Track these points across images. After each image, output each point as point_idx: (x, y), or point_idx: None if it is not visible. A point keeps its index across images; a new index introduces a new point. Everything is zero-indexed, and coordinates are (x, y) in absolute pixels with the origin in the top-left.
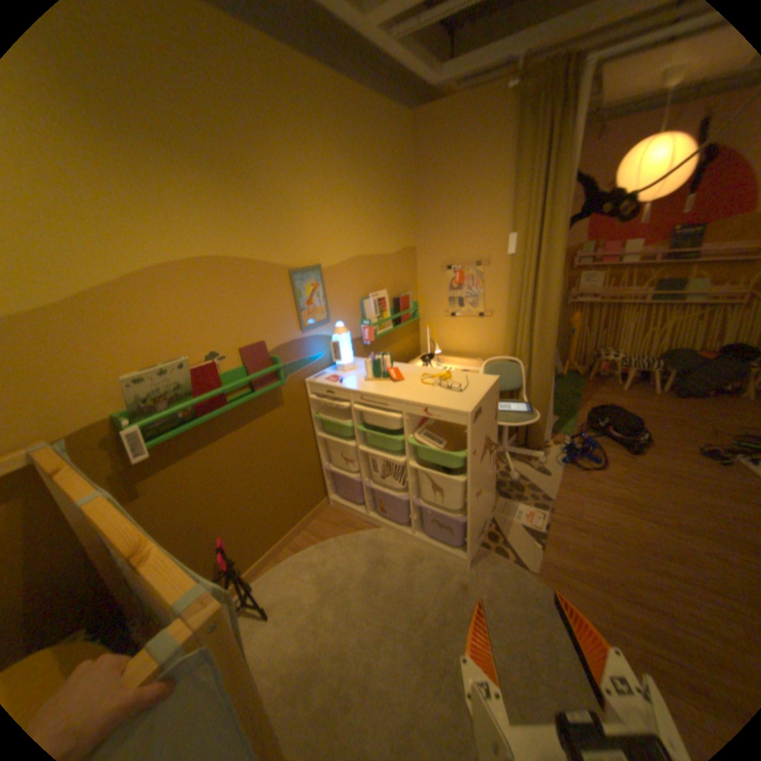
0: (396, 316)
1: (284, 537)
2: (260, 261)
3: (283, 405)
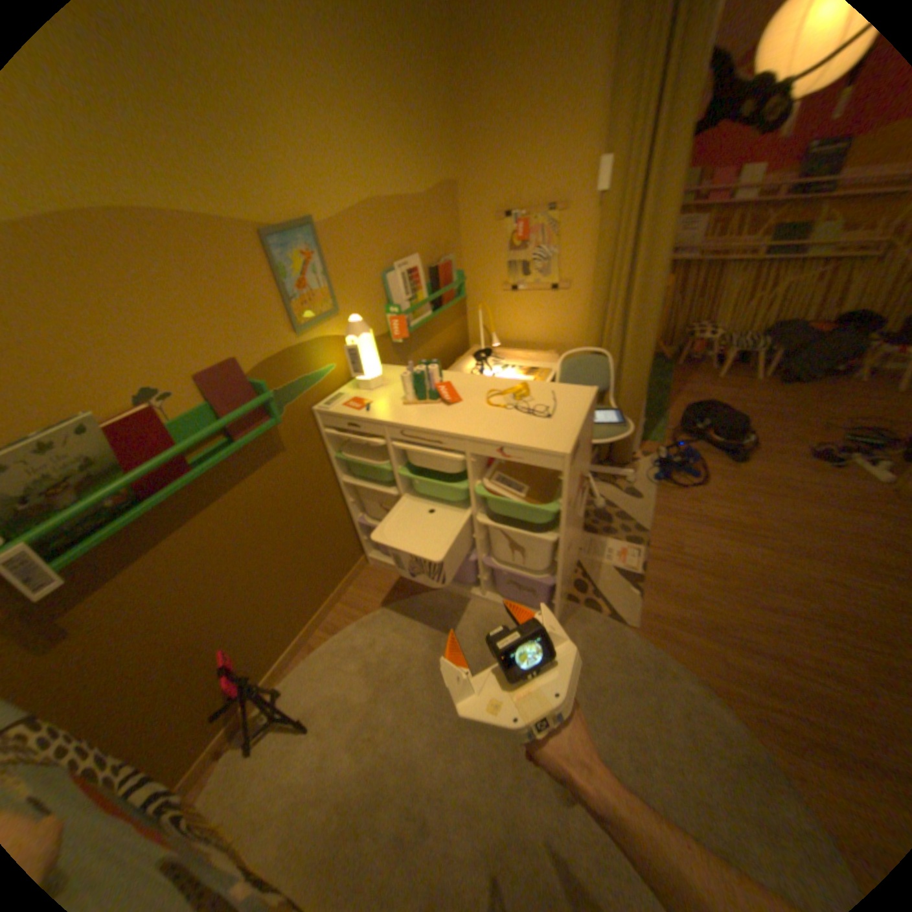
0: (437, 295)
1: (314, 617)
2: (201, 211)
3: (284, 449)
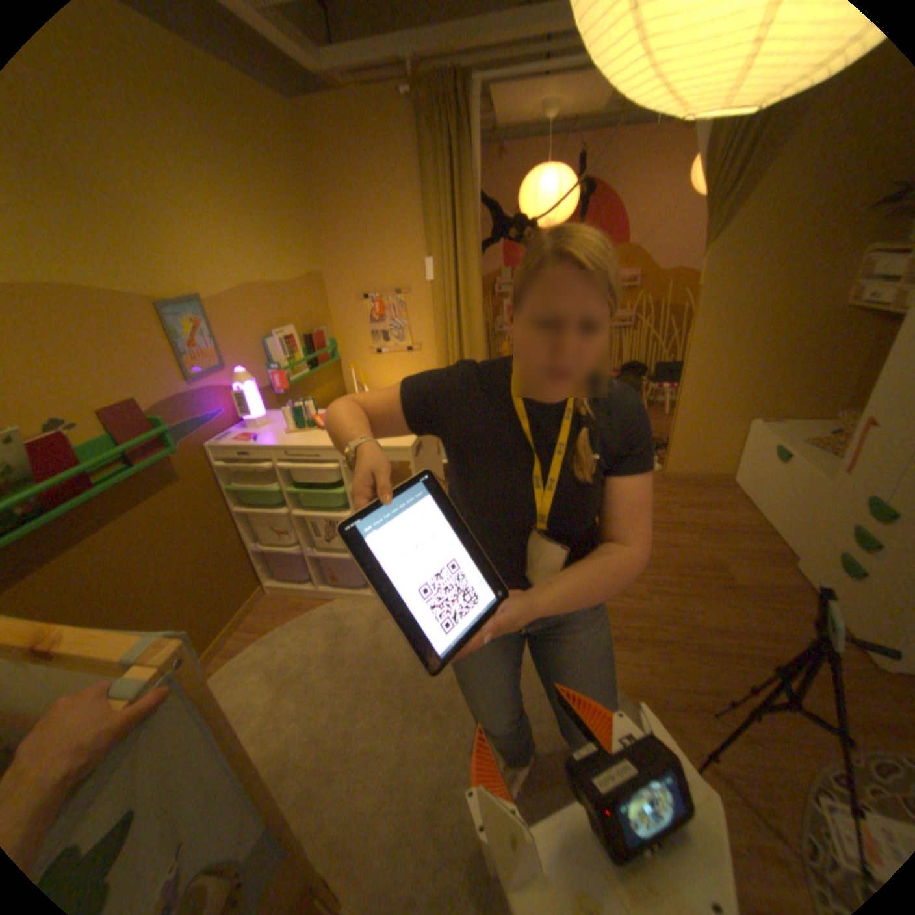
0: (312, 357)
1: (210, 646)
2: (106, 289)
3: (178, 480)
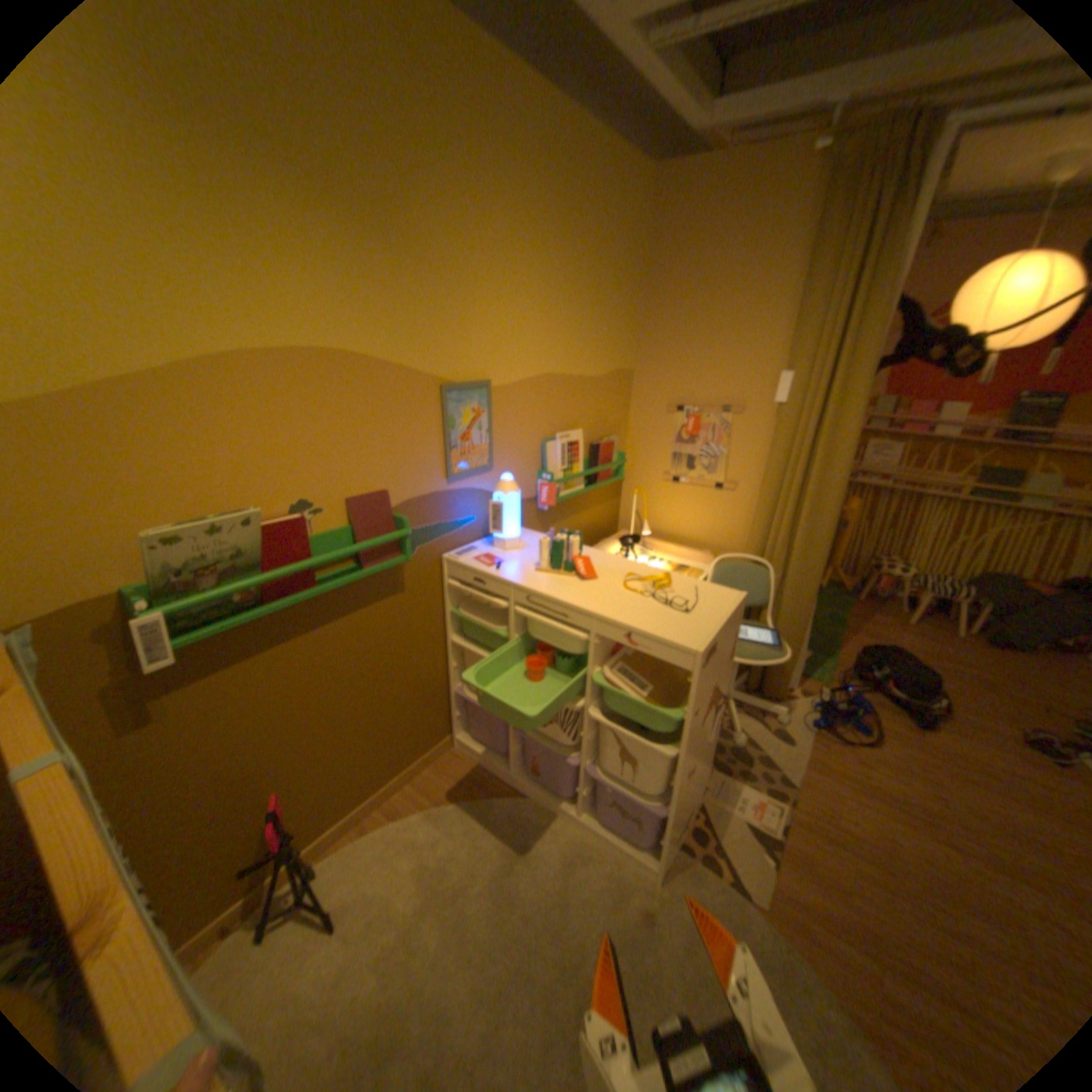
0: (592, 472)
1: (377, 794)
2: (399, 364)
3: (403, 591)
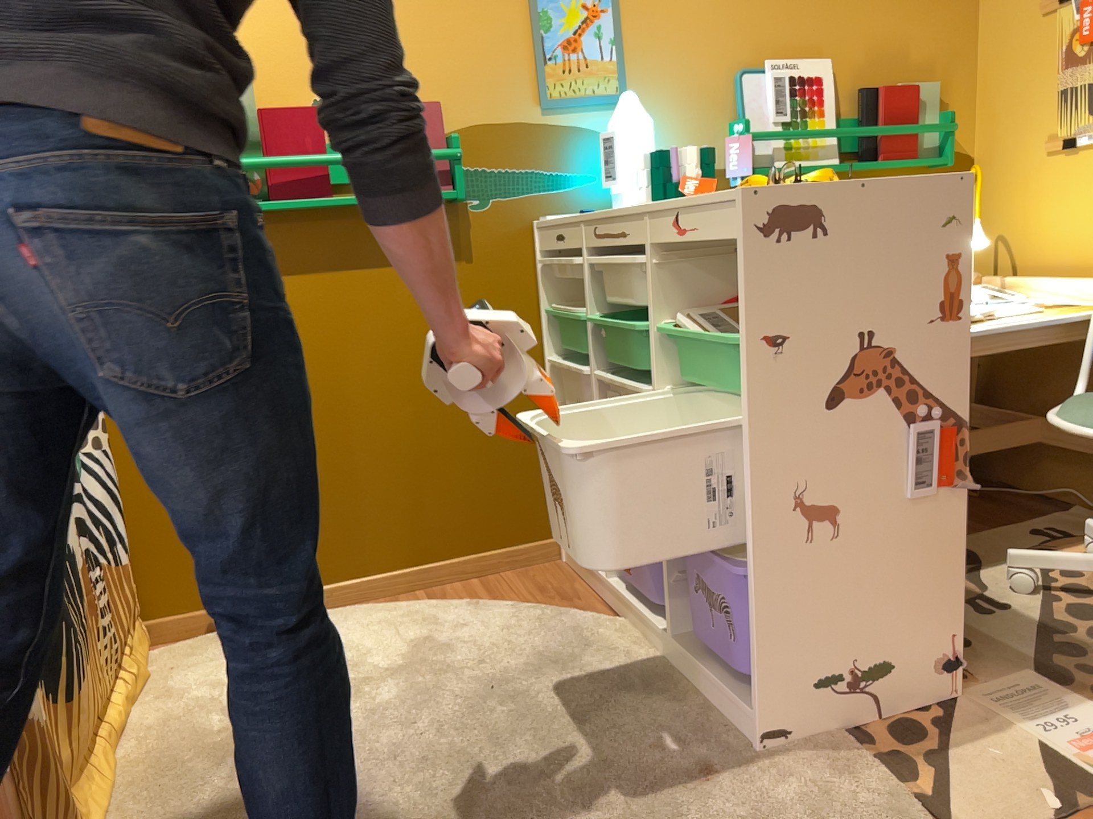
0: (852, 131)
1: (425, 565)
2: None
3: (469, 257)
